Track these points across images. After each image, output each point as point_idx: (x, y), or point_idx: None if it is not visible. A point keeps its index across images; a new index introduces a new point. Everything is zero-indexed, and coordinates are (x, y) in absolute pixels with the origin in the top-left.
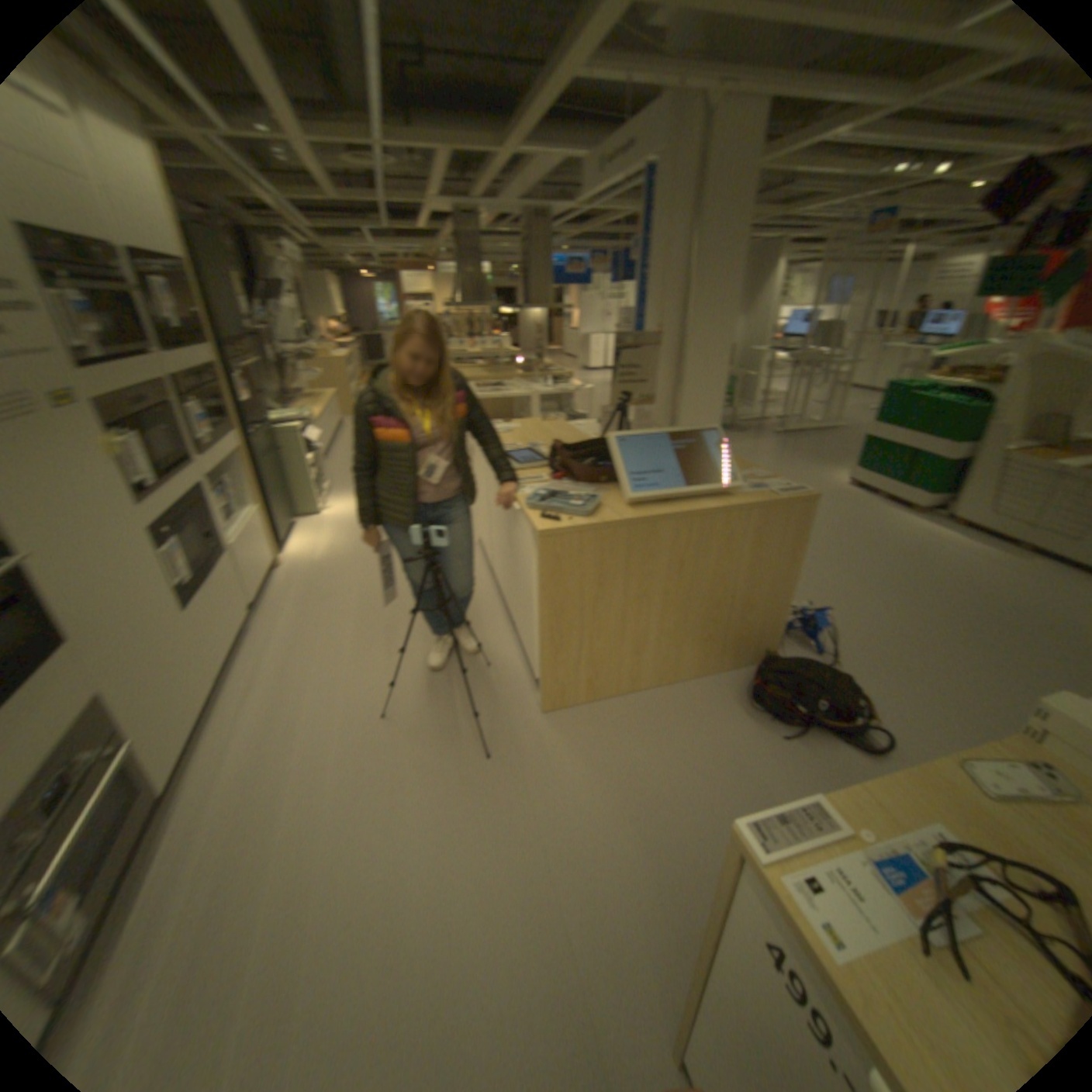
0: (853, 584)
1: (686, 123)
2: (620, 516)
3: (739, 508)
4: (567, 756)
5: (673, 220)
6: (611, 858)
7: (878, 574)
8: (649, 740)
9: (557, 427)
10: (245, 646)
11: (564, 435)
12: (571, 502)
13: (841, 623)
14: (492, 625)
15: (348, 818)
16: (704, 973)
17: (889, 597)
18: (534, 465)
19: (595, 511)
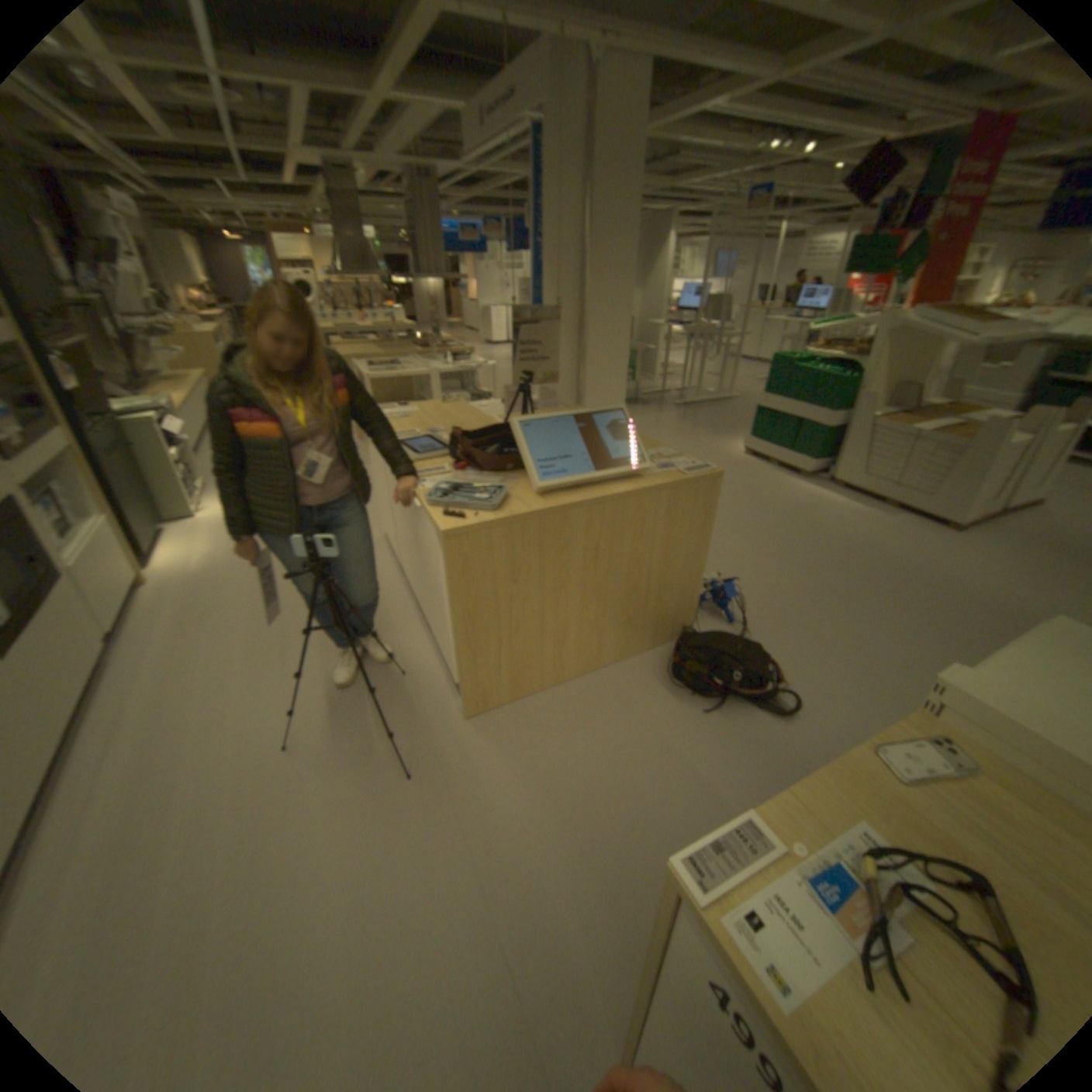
0: (753, 551)
1: (569, 79)
2: (530, 507)
3: (648, 491)
4: (494, 763)
5: (563, 186)
6: (545, 865)
7: (774, 539)
8: (576, 732)
9: (459, 410)
10: (102, 687)
11: (466, 419)
12: (476, 495)
13: (746, 590)
14: (404, 629)
15: (247, 876)
16: (646, 1000)
17: (785, 560)
18: (435, 454)
19: (503, 504)
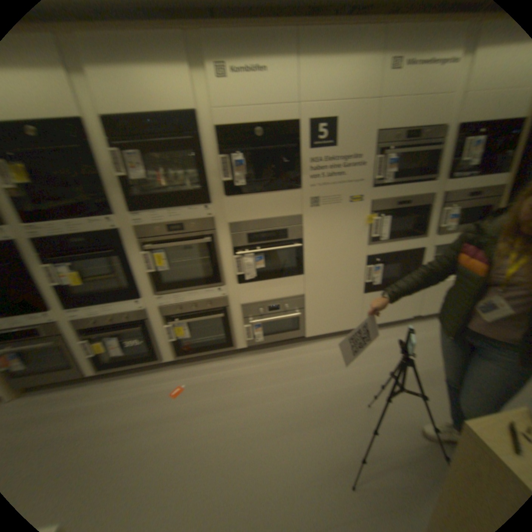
0: None
1: None
2: None
3: None
4: None
5: None
6: None
7: None
8: None
9: None
10: (395, 328)
11: None
12: None
13: None
14: None
15: (306, 407)
16: None
17: None
18: None
19: None
